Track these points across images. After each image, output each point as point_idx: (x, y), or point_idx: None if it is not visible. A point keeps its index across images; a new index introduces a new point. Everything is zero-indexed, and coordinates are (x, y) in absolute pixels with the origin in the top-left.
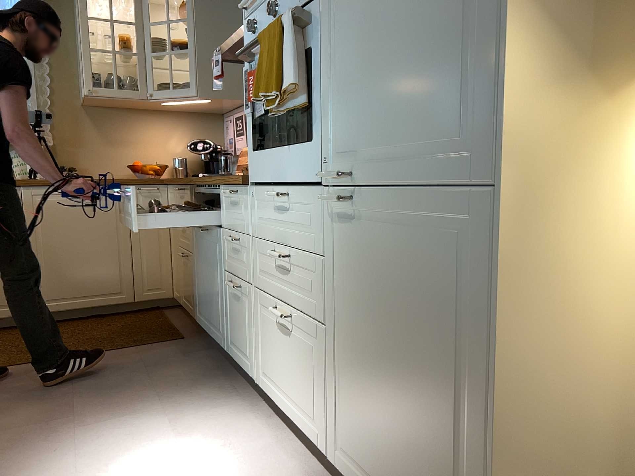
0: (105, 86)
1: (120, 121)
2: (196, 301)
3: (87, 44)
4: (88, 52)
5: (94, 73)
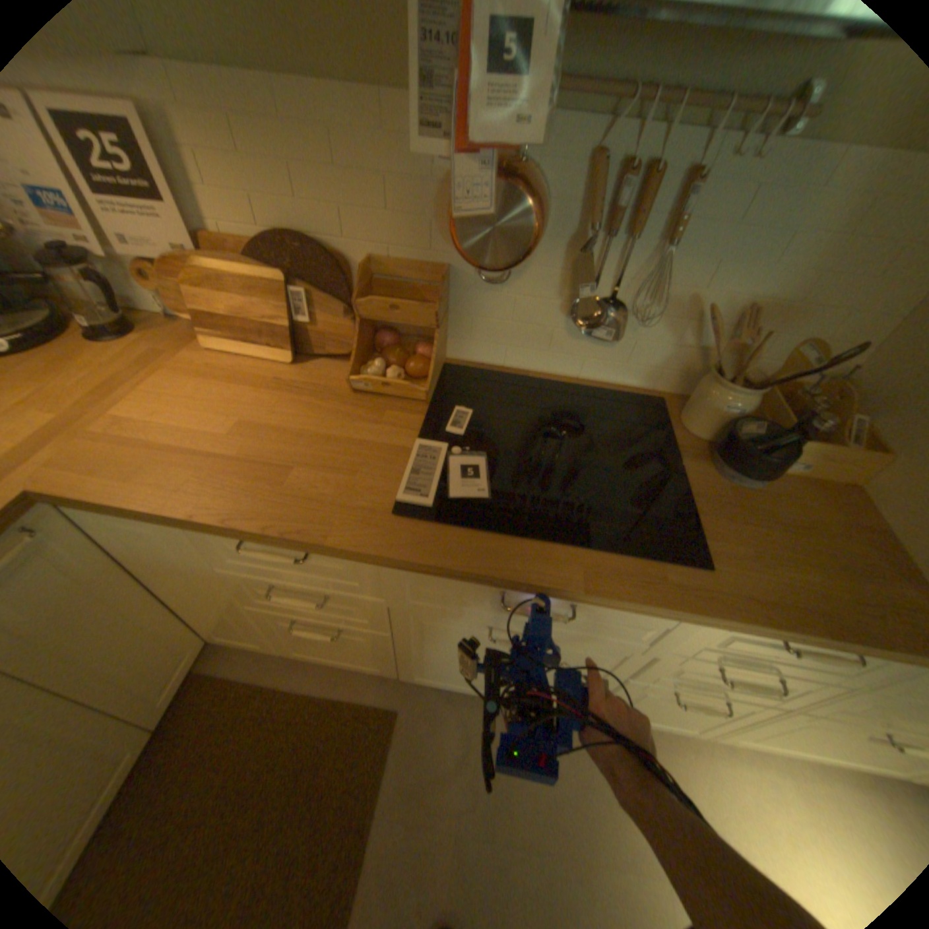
0: None
1: None
2: (407, 670)
3: None
4: None
5: None
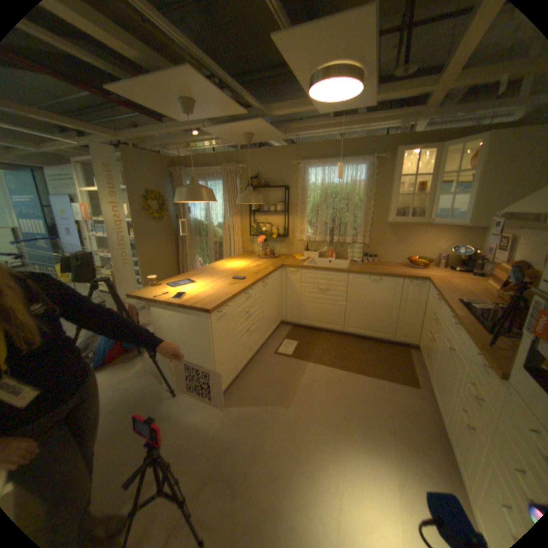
0: (403, 214)
1: (408, 230)
2: (434, 374)
3: (397, 192)
4: (397, 196)
5: (398, 208)
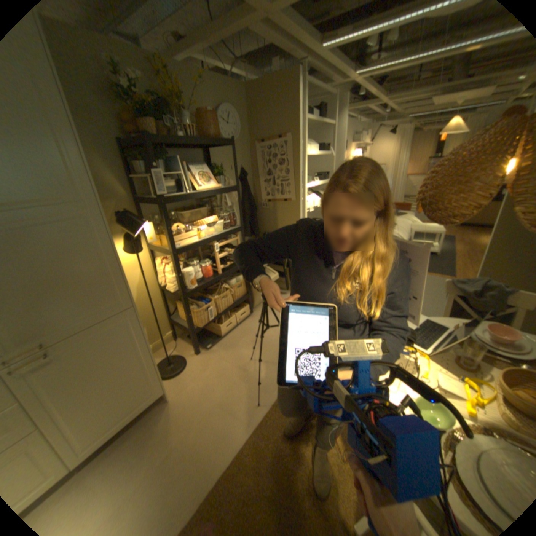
0: None
1: None
2: None
3: None
4: None
5: None
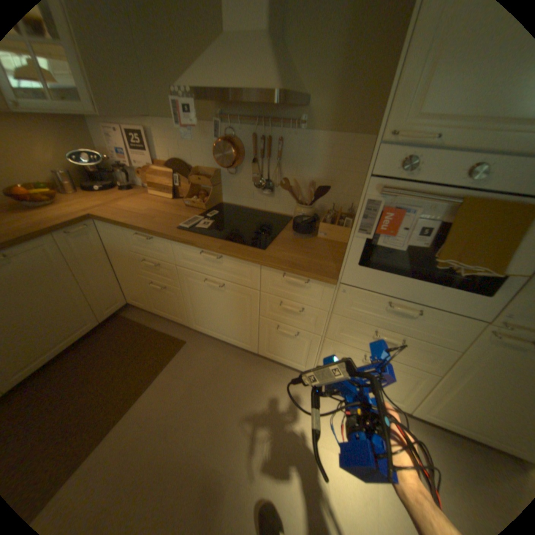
0: None
1: None
2: (190, 318)
3: None
4: None
5: None
